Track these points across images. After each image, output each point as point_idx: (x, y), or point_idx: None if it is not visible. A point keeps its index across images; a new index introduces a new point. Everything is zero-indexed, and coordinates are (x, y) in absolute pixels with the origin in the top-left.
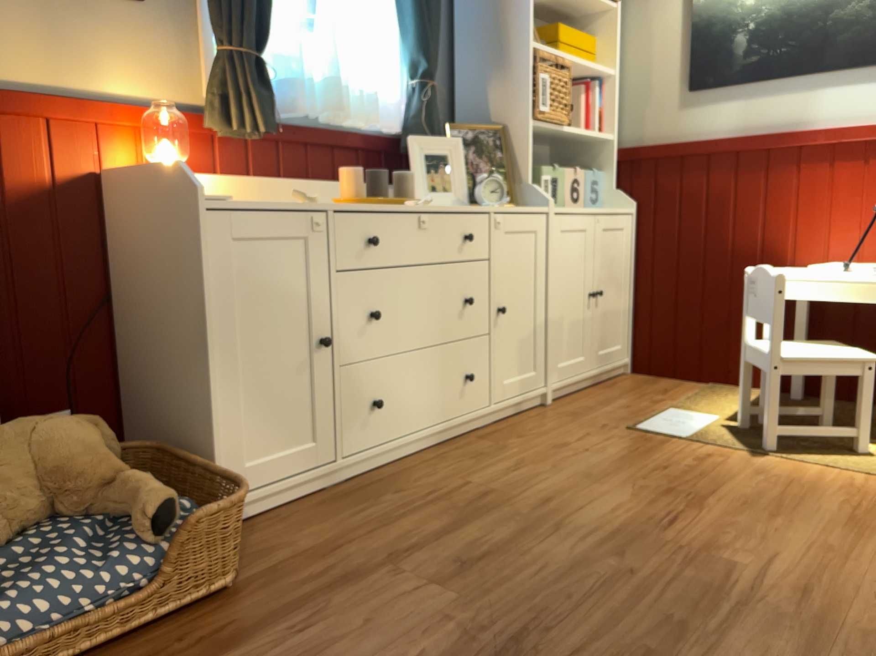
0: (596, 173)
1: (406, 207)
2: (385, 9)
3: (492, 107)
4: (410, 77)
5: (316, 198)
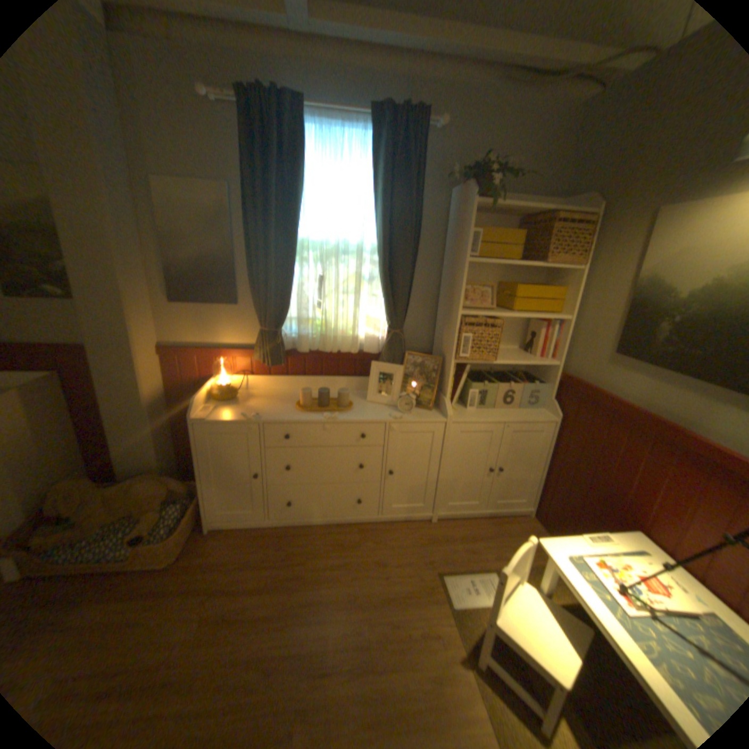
0: (545, 384)
1: (317, 421)
2: (376, 288)
3: (443, 344)
4: (387, 326)
5: (256, 417)
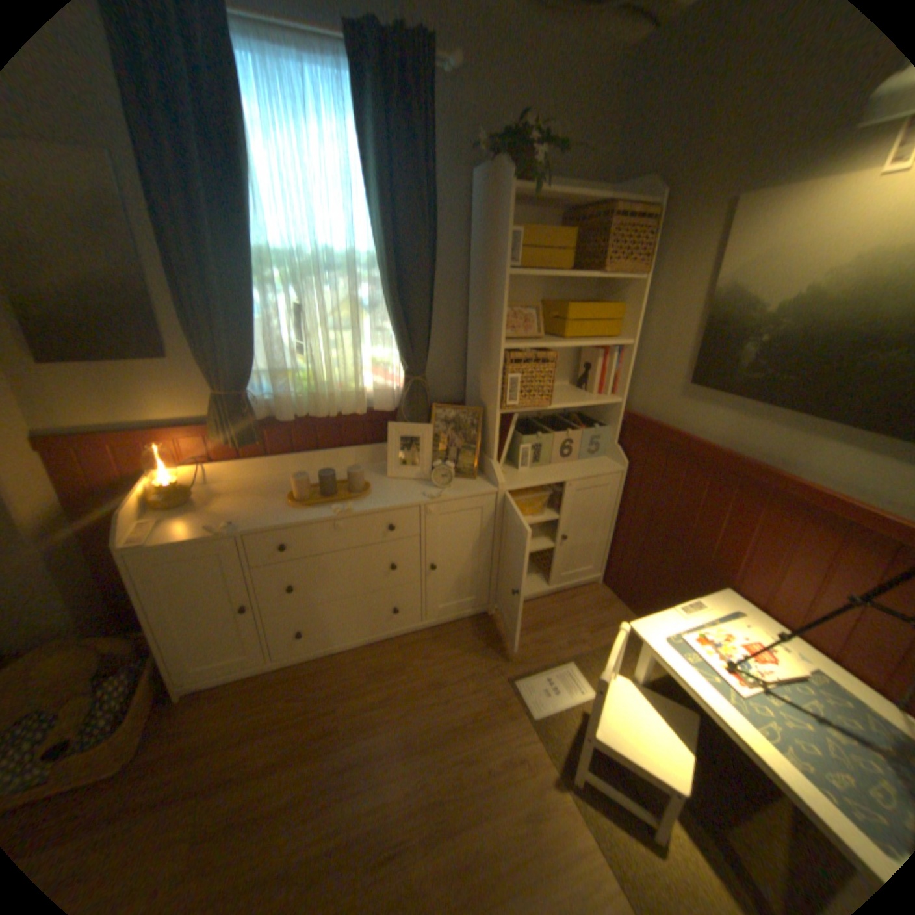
0: (605, 426)
1: (324, 517)
2: (382, 317)
3: (481, 388)
4: (403, 370)
5: (229, 528)
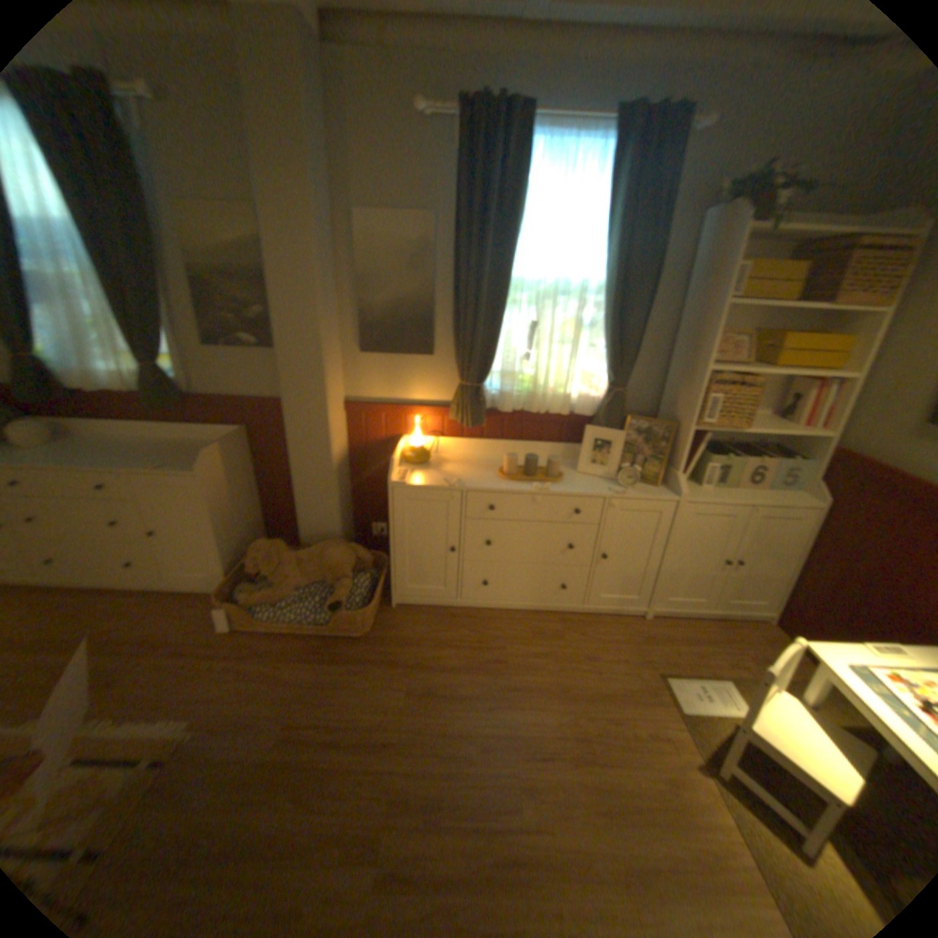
0: (809, 461)
1: (525, 491)
2: (597, 336)
3: (678, 406)
4: (606, 382)
5: (459, 484)
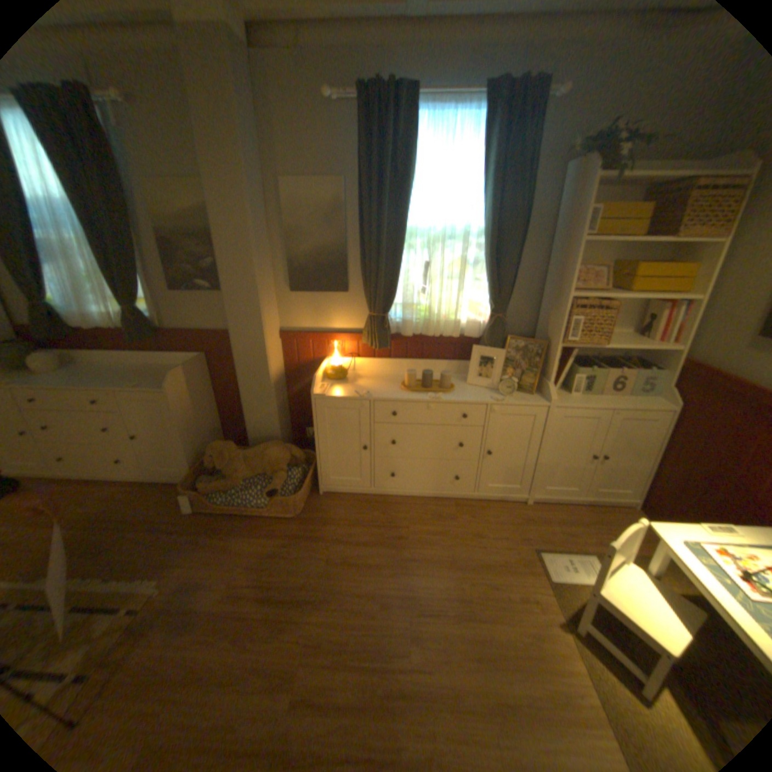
0: (664, 371)
1: (421, 399)
2: (480, 271)
3: (549, 327)
4: (489, 309)
5: (367, 395)
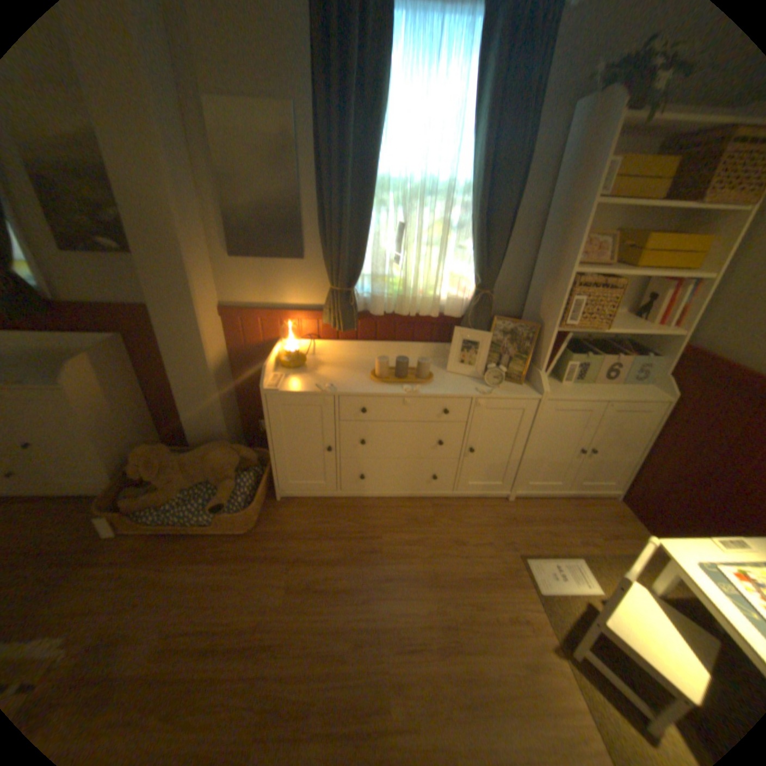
0: (660, 357)
1: (397, 393)
2: (466, 237)
3: (542, 307)
4: (475, 284)
5: (332, 388)
